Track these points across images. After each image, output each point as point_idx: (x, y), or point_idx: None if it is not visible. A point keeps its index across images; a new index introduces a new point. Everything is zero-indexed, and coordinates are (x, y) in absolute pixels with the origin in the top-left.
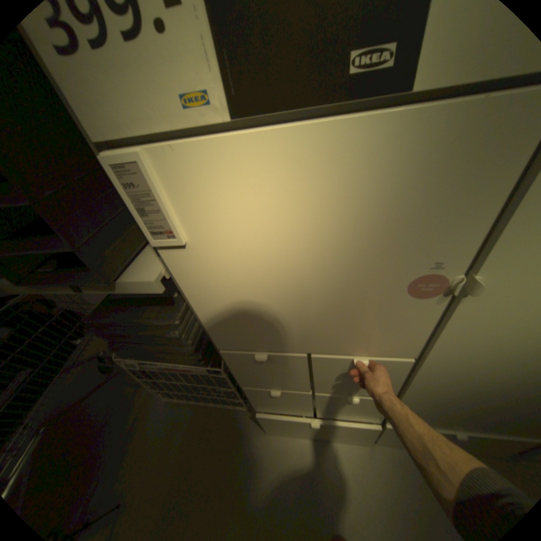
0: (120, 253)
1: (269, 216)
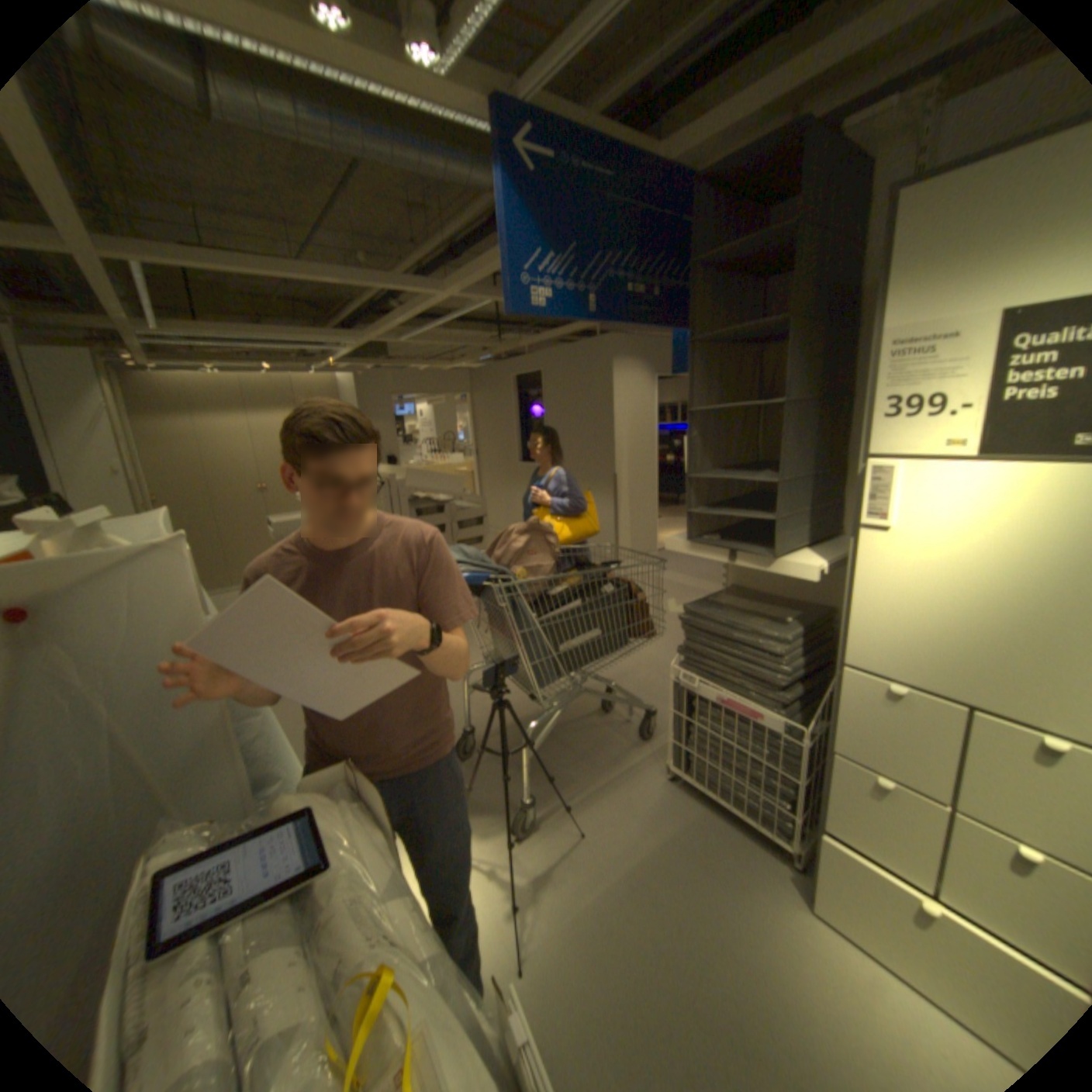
0: (793, 541)
1: (984, 520)
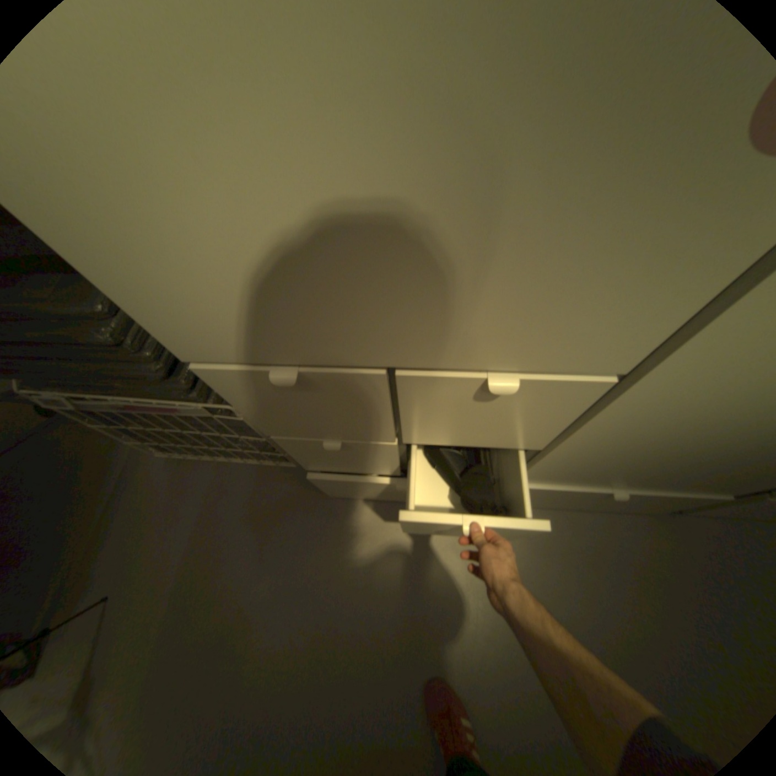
0: None
1: None
